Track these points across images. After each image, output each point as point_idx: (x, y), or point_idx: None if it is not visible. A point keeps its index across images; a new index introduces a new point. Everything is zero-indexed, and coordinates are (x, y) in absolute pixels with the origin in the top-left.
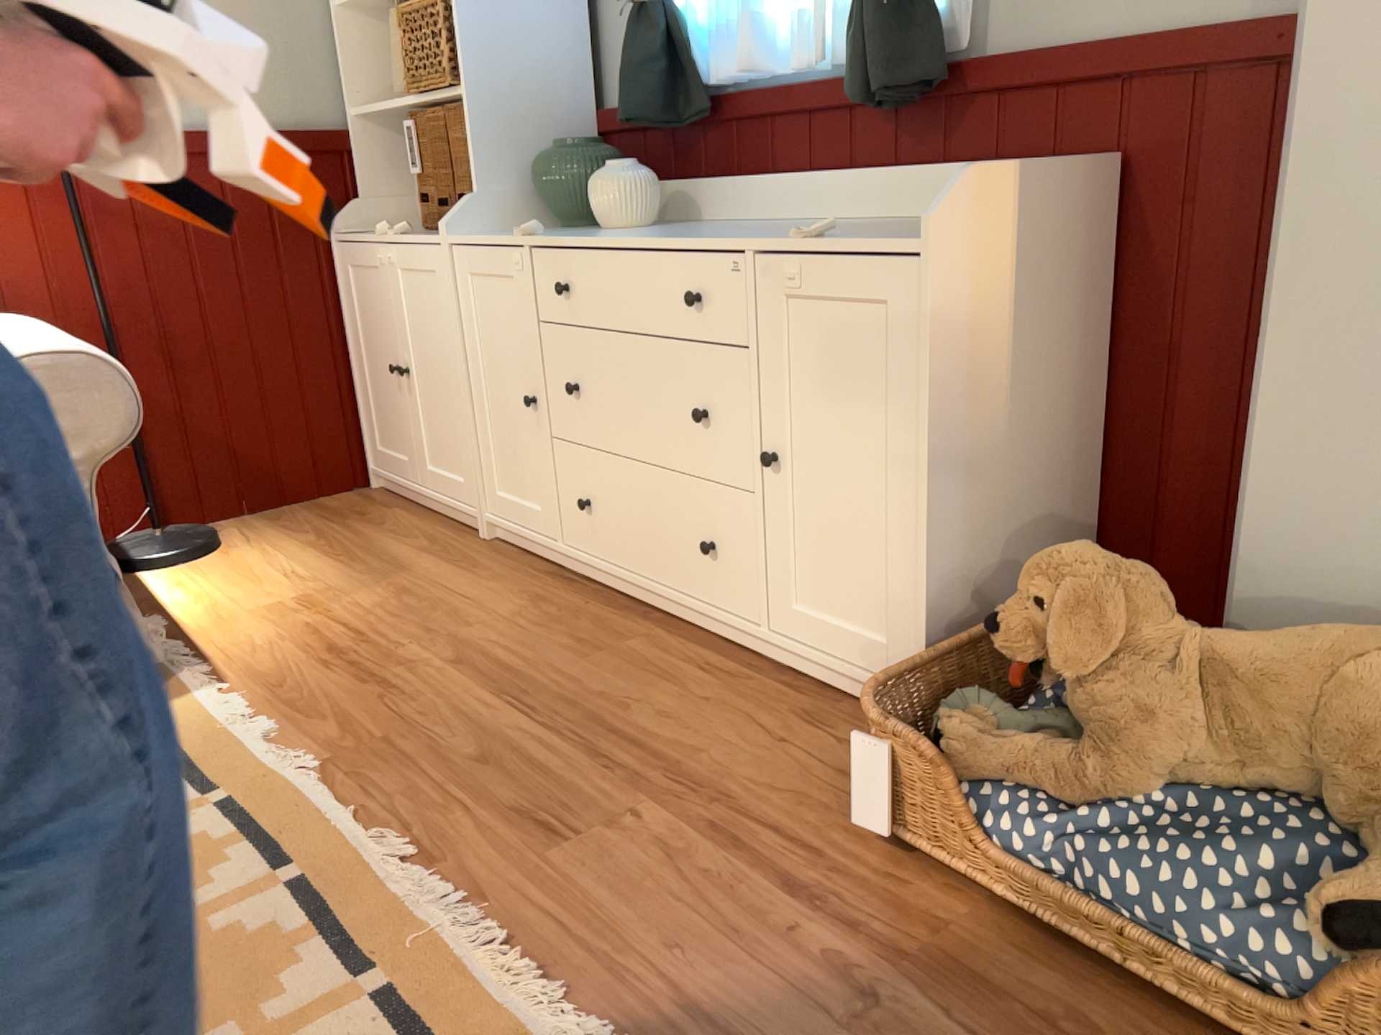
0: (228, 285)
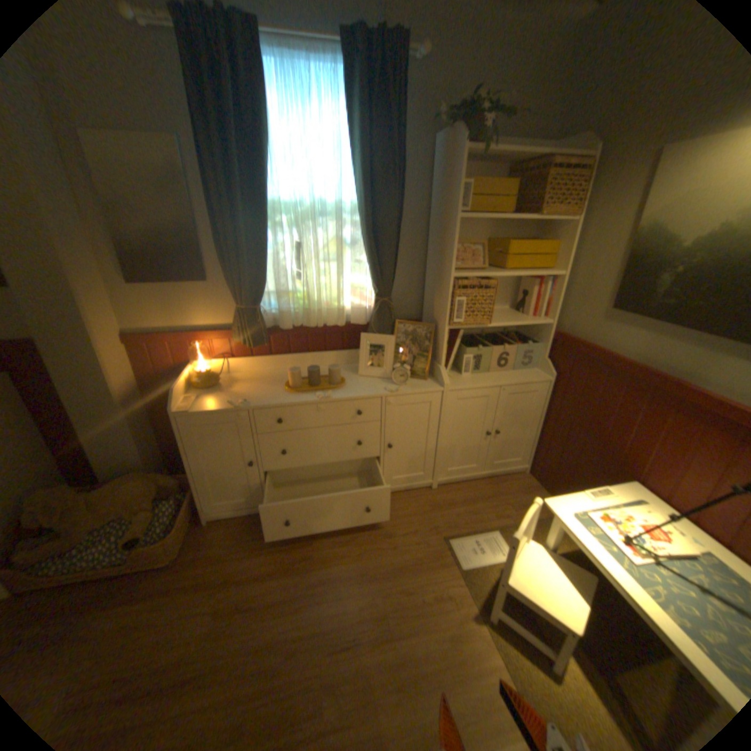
0: None
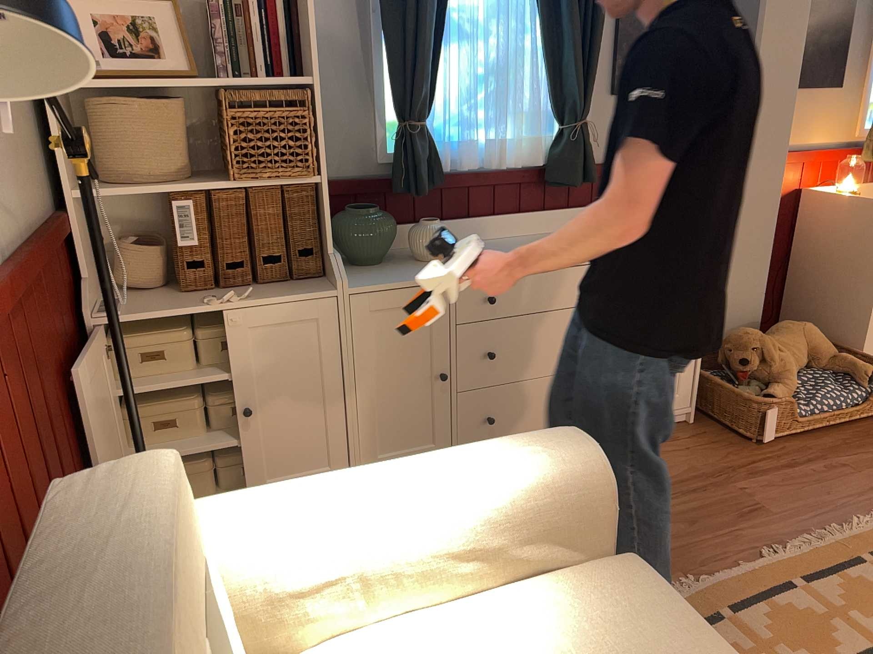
0: (64, 401)
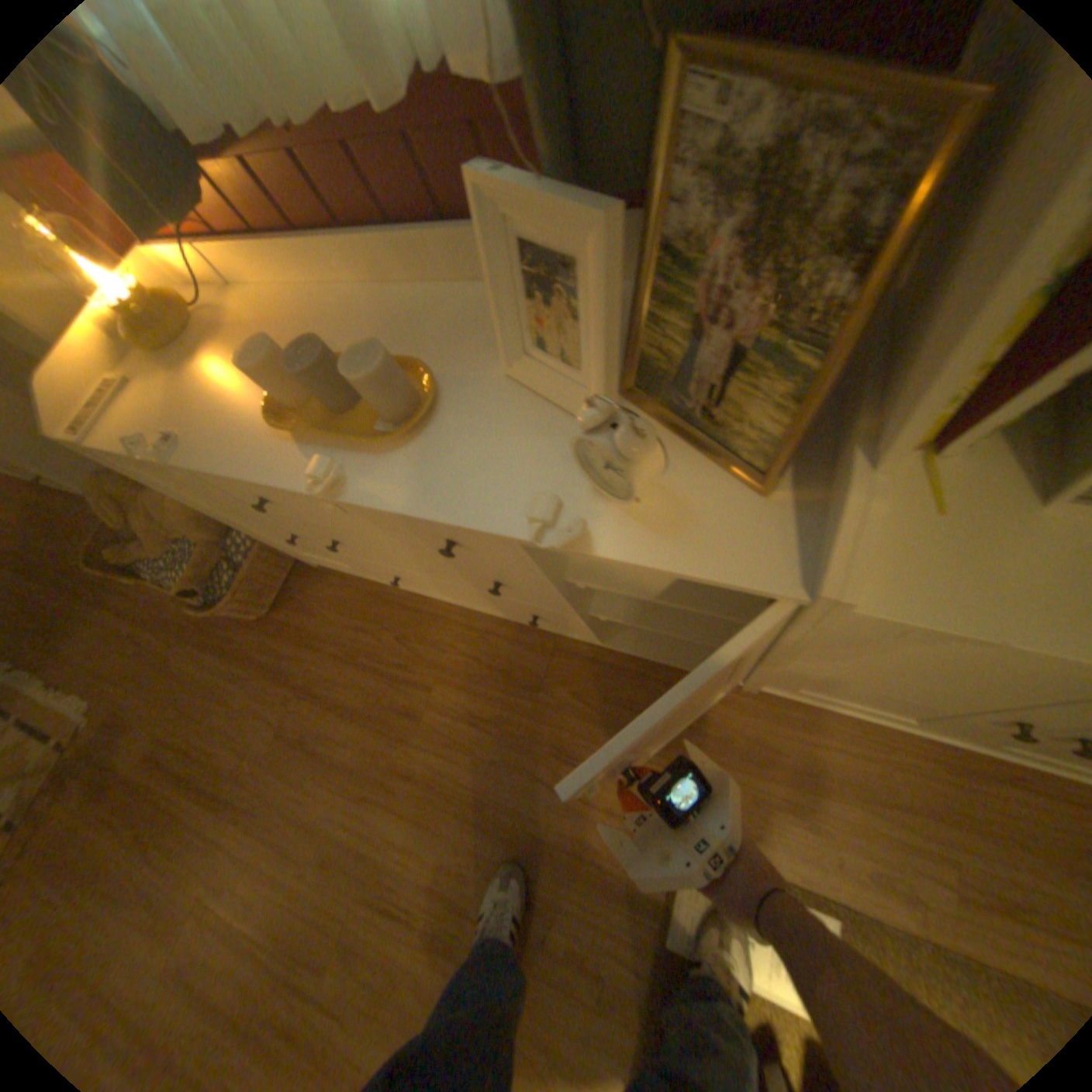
0: None
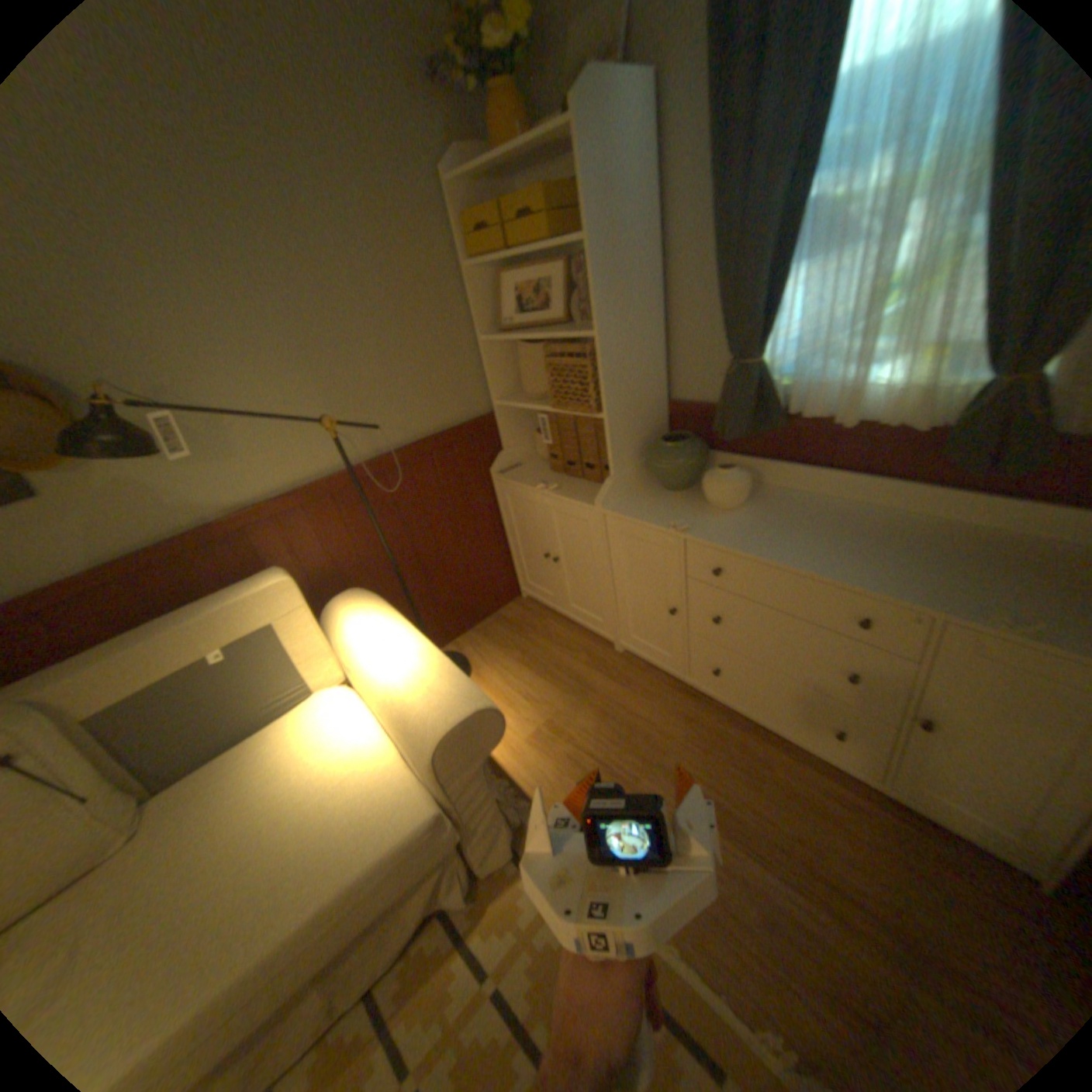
0: (444, 517)
